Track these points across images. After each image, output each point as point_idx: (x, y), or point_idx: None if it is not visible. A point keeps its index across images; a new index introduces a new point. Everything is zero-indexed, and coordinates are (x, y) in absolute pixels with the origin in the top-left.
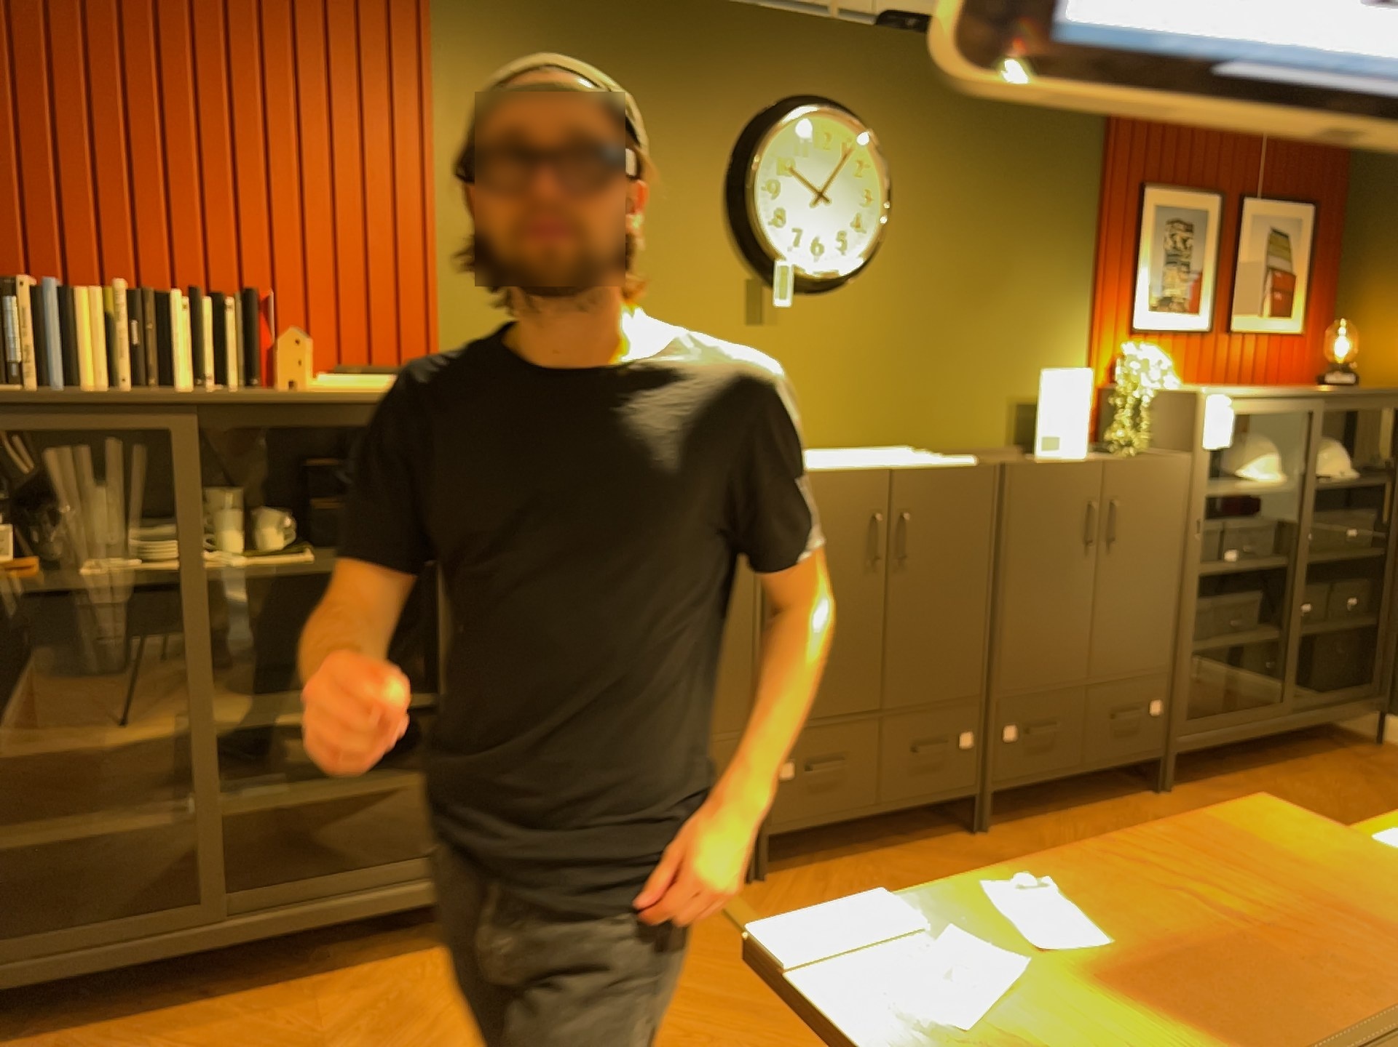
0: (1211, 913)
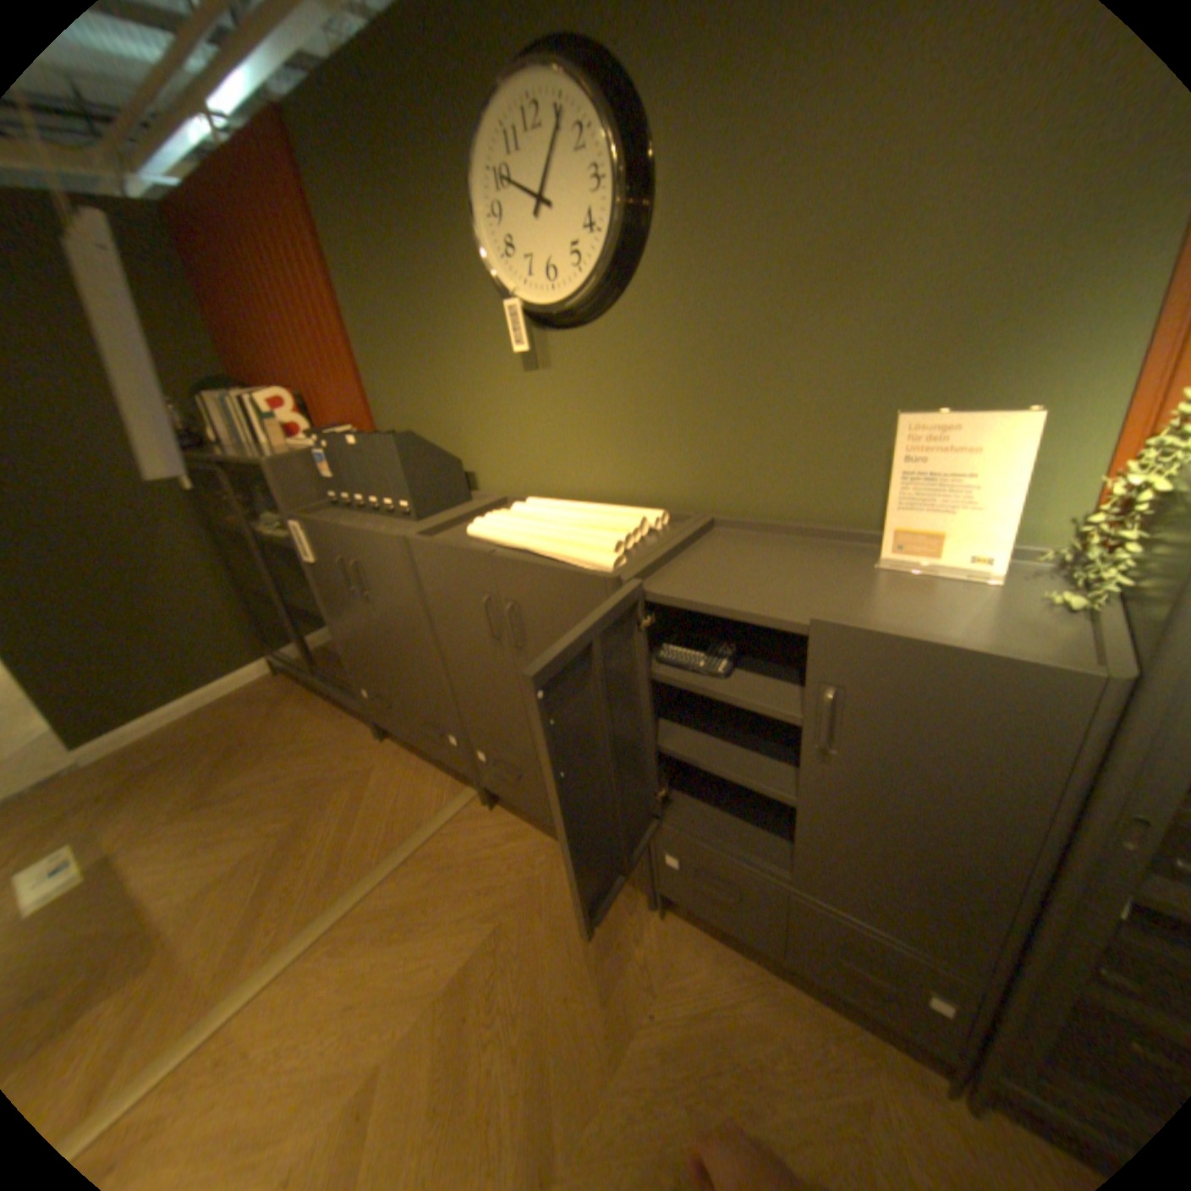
0: None
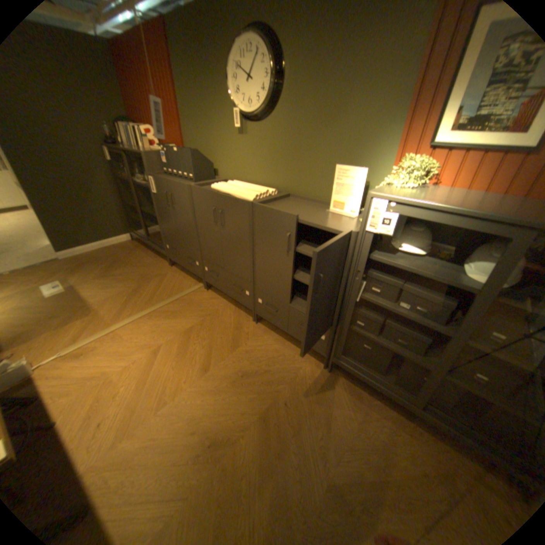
0: None
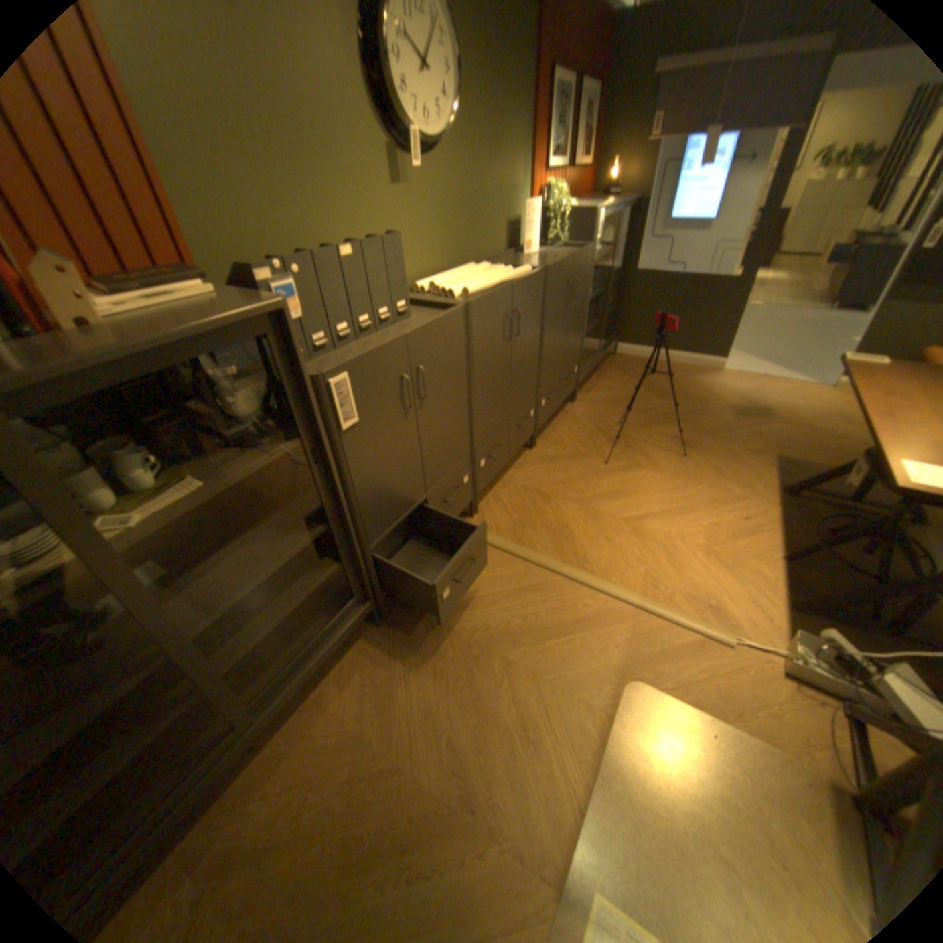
0: None
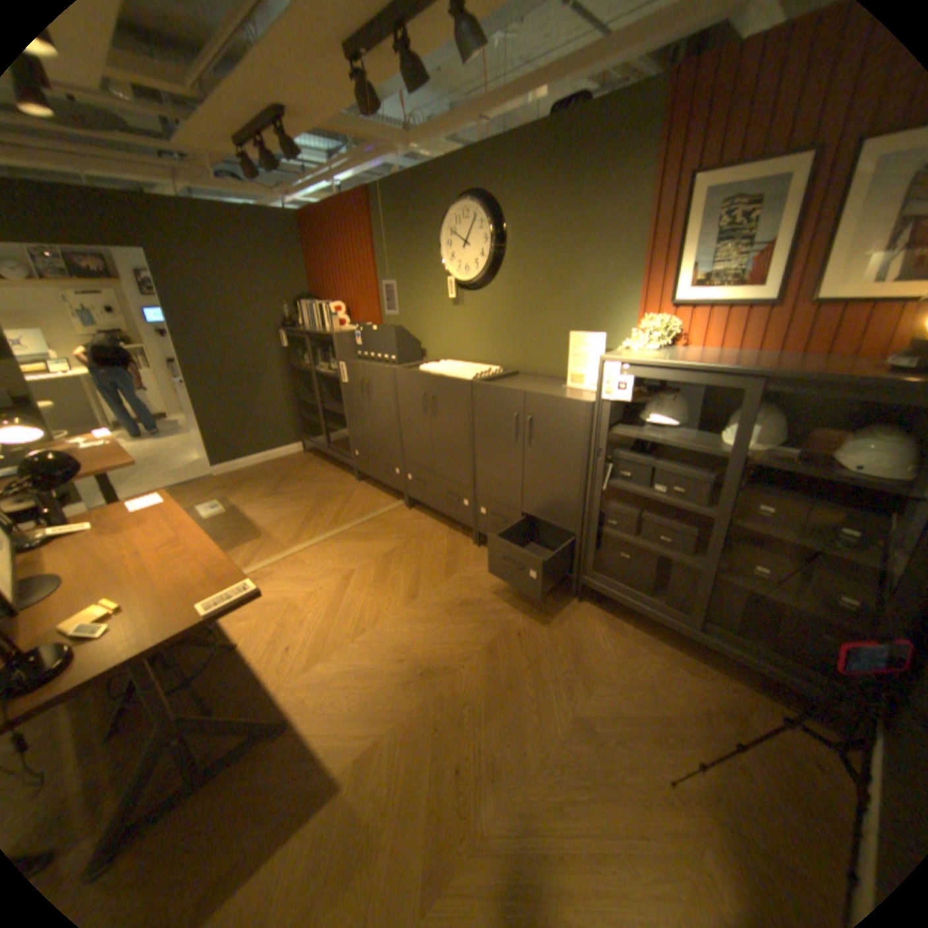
0: (91, 456)
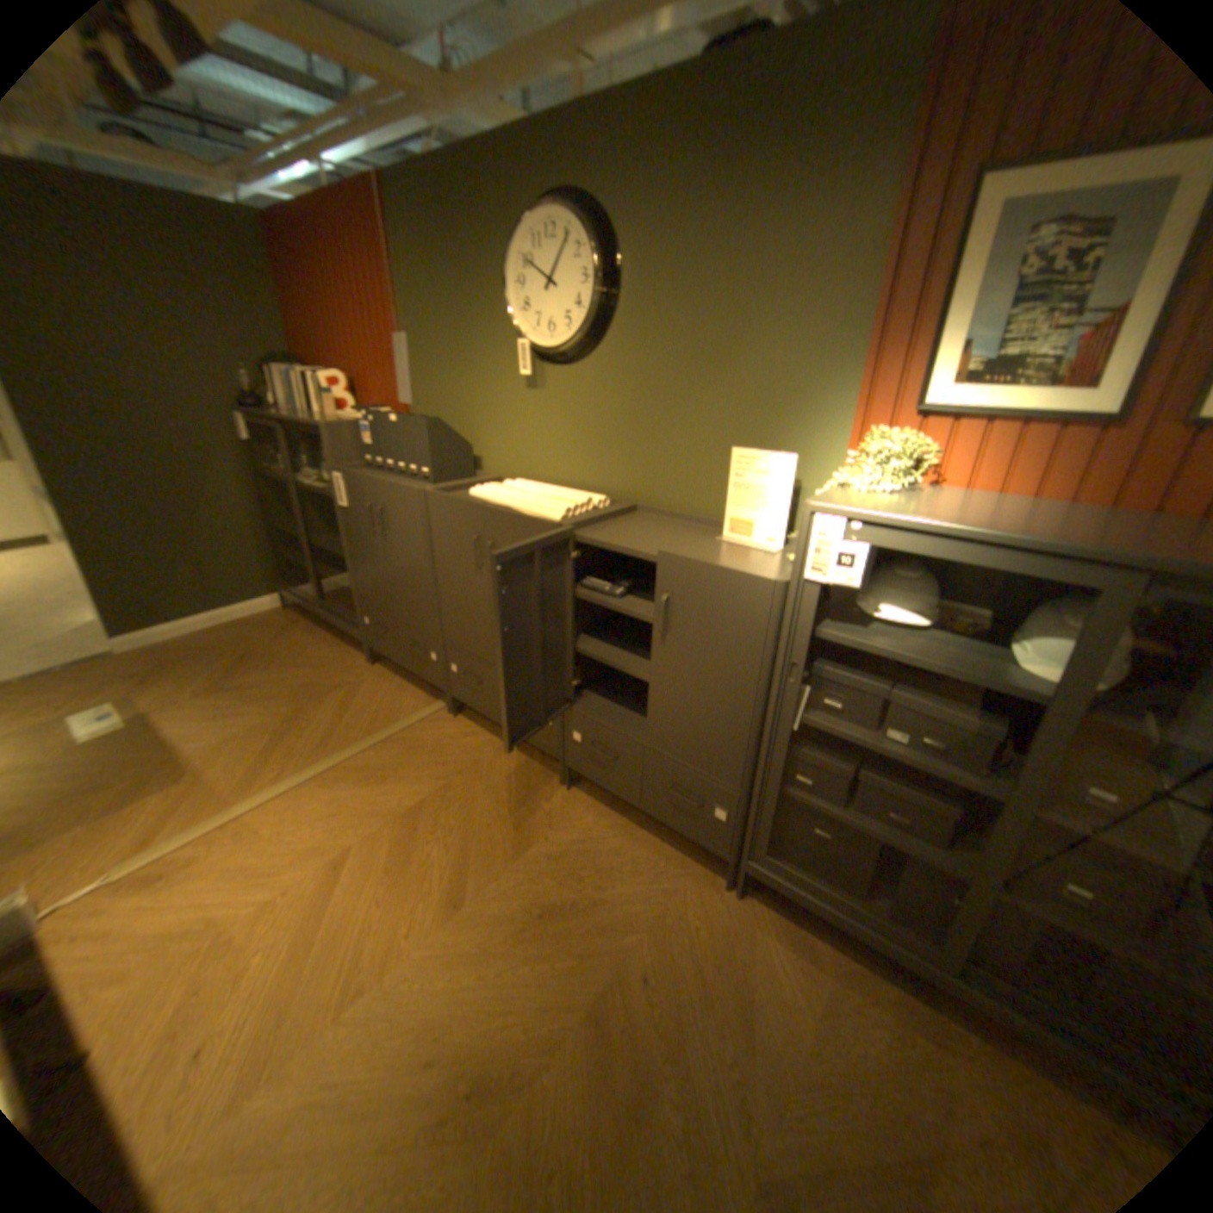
0: None
